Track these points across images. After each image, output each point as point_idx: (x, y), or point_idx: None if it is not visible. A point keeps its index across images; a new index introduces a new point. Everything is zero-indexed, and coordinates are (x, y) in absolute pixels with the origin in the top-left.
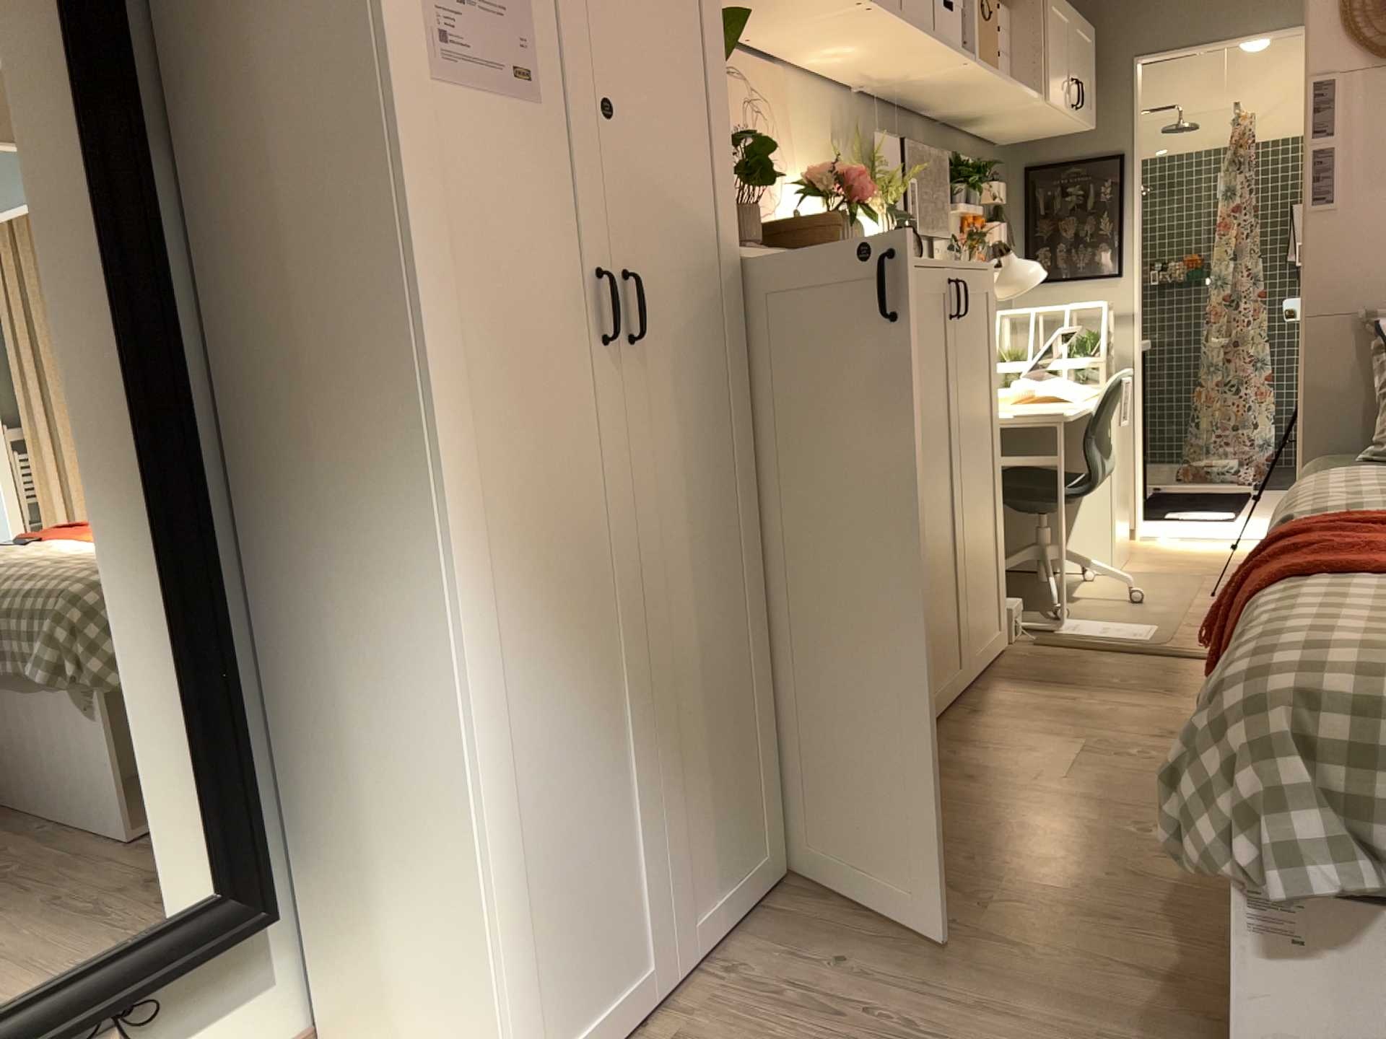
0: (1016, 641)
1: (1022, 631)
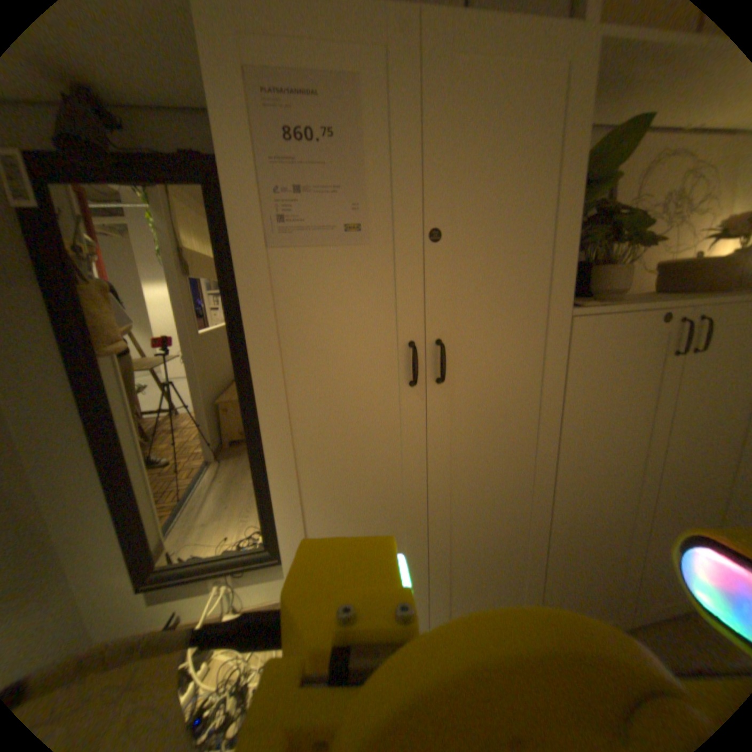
0: None
1: None
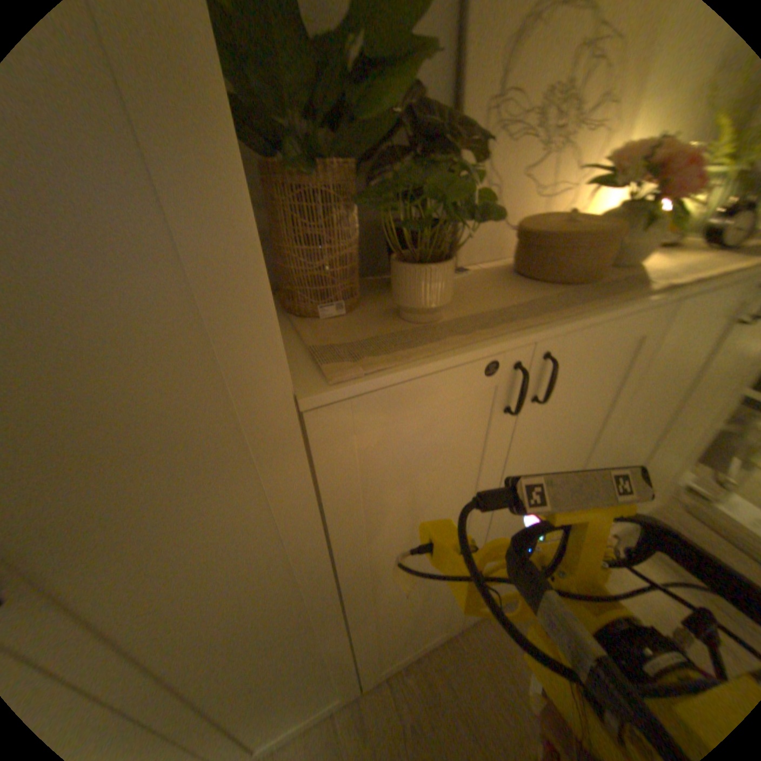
0: (675, 503)
1: (686, 494)
